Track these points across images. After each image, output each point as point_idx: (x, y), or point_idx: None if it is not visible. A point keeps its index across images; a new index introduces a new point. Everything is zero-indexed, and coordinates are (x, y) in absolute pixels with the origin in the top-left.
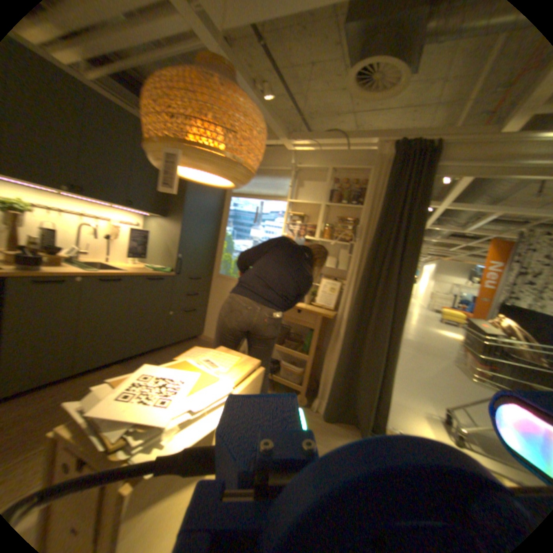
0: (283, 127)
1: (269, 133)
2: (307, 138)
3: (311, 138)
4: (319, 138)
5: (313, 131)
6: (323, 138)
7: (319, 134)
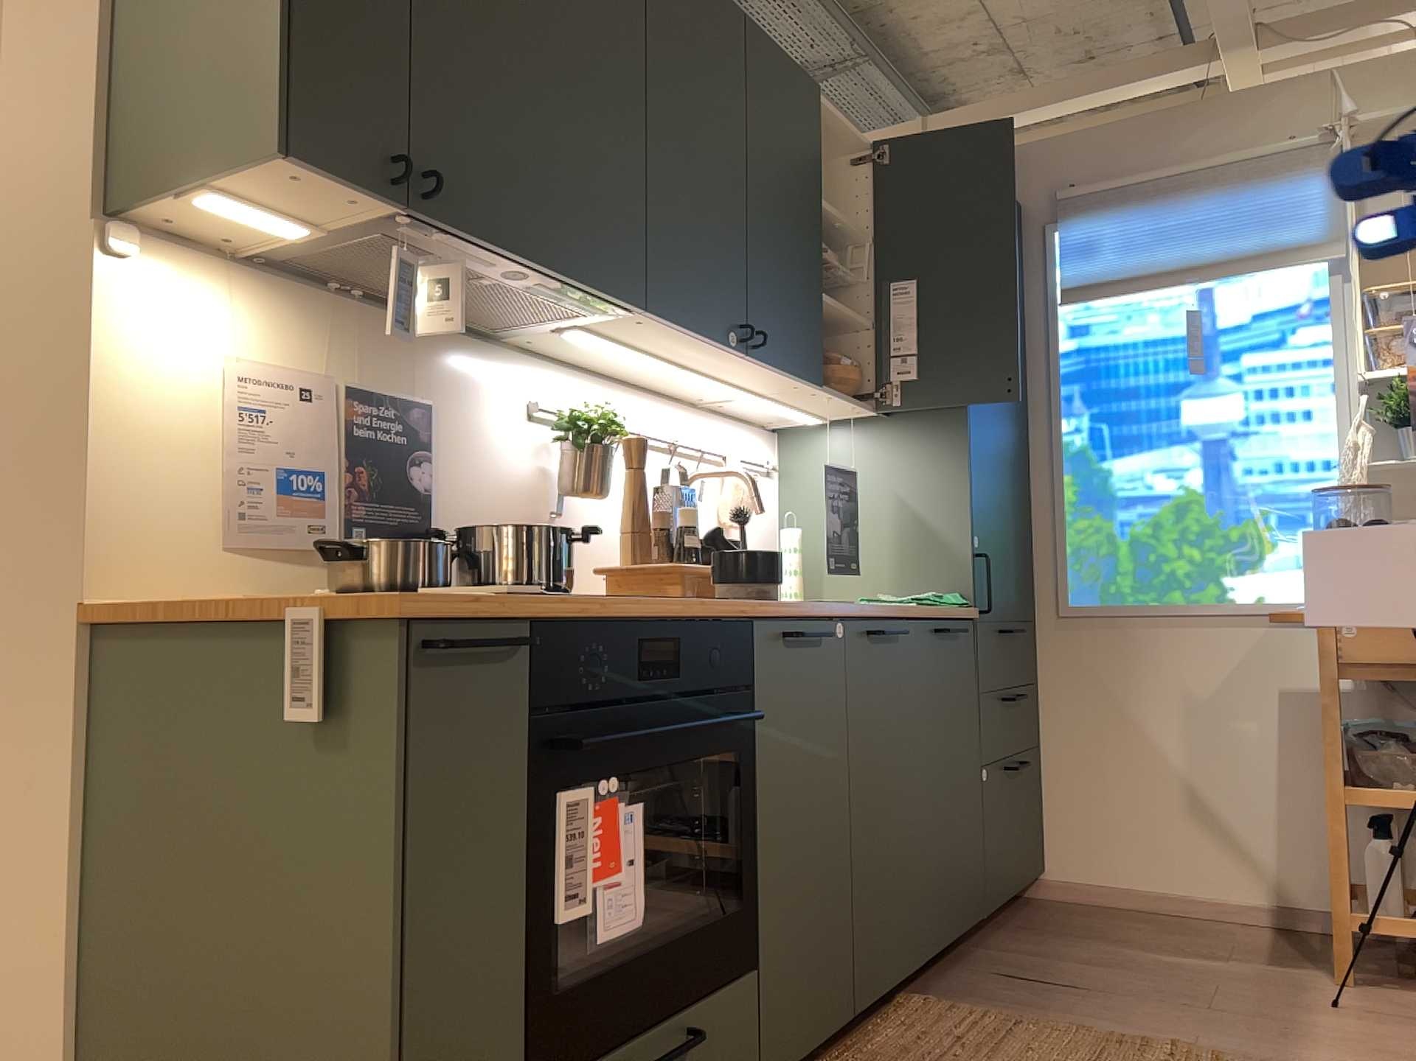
0: (1249, 18)
1: (1165, 58)
2: (1363, 28)
3: (1382, 25)
4: (1393, 21)
5: (1363, 5)
6: (1414, 15)
7: (1392, 8)
